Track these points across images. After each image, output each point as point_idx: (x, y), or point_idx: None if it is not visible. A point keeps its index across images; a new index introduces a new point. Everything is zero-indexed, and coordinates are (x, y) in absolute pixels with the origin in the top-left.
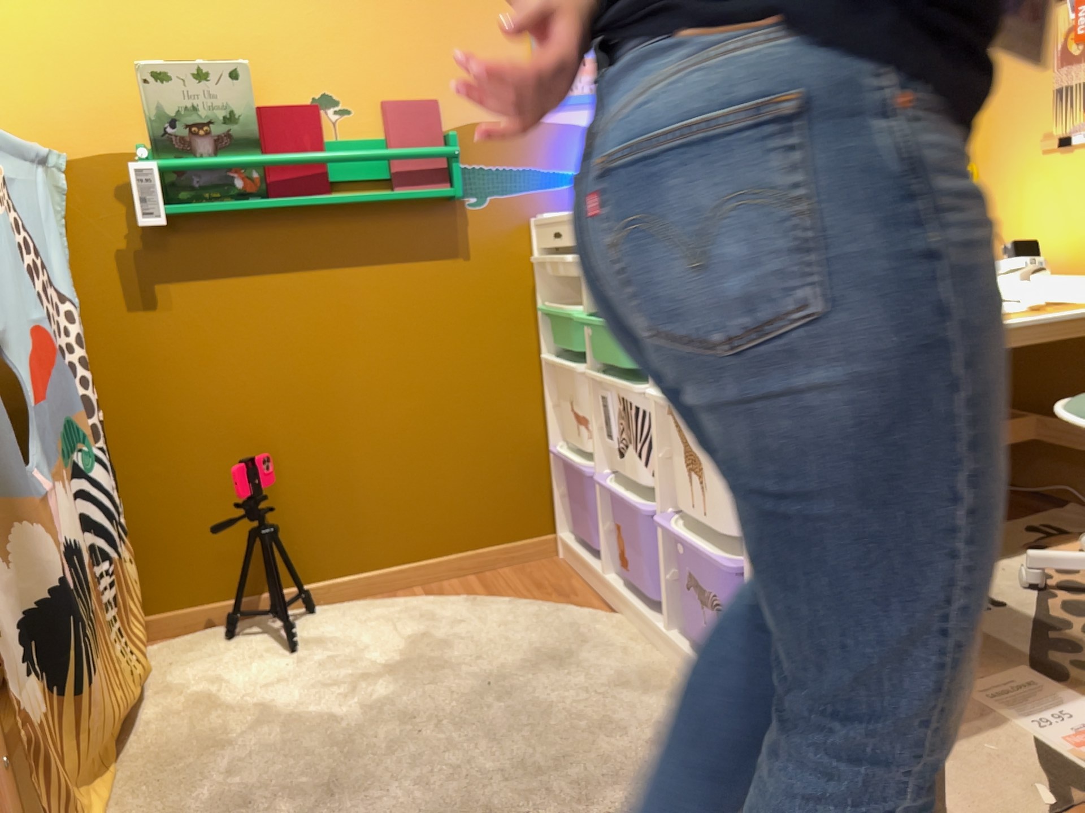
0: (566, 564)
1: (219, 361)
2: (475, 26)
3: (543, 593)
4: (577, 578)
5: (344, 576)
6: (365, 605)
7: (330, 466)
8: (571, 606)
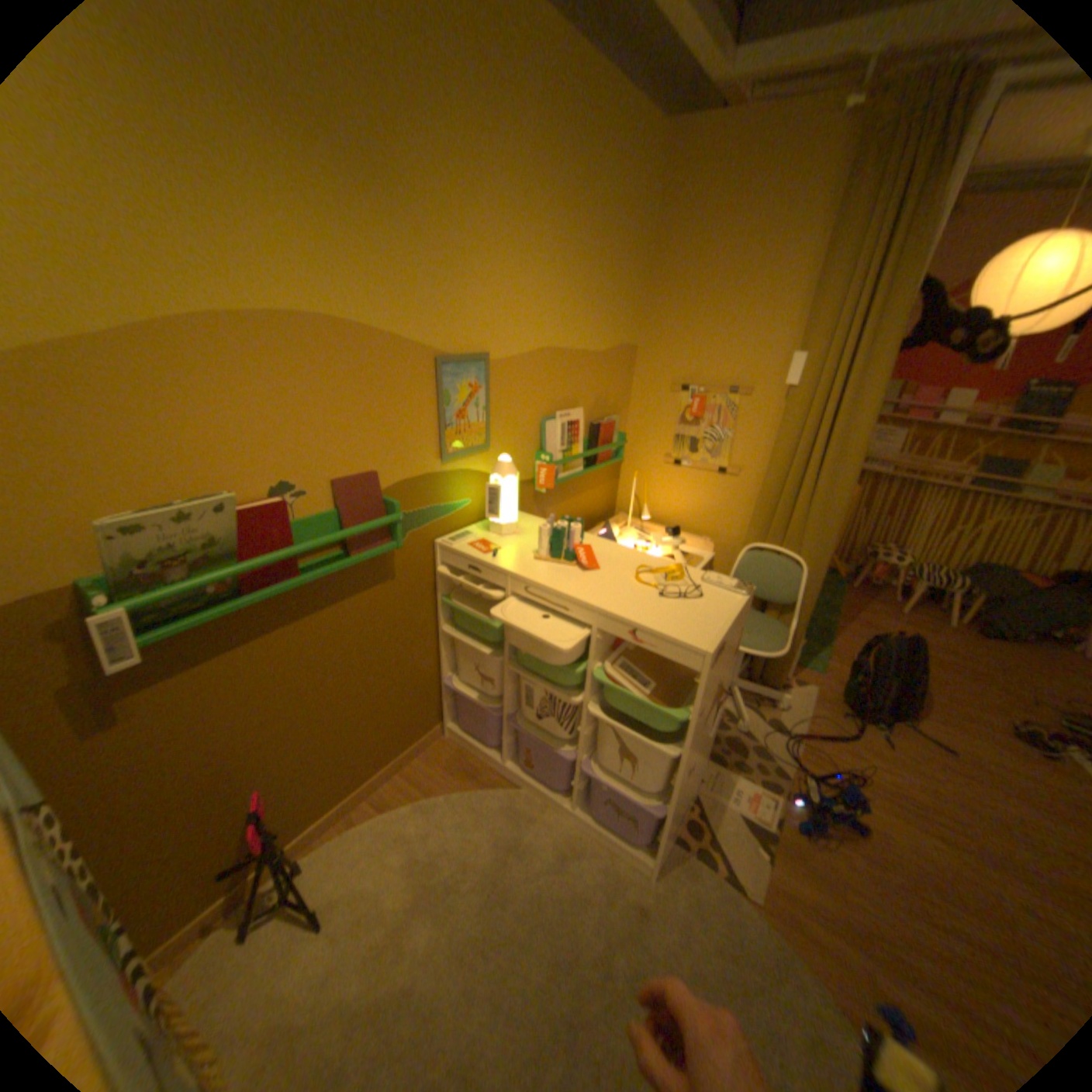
0: (455, 744)
1: (194, 737)
2: (402, 407)
3: (460, 780)
4: (471, 757)
5: (313, 827)
6: (342, 847)
7: (298, 764)
8: (485, 787)
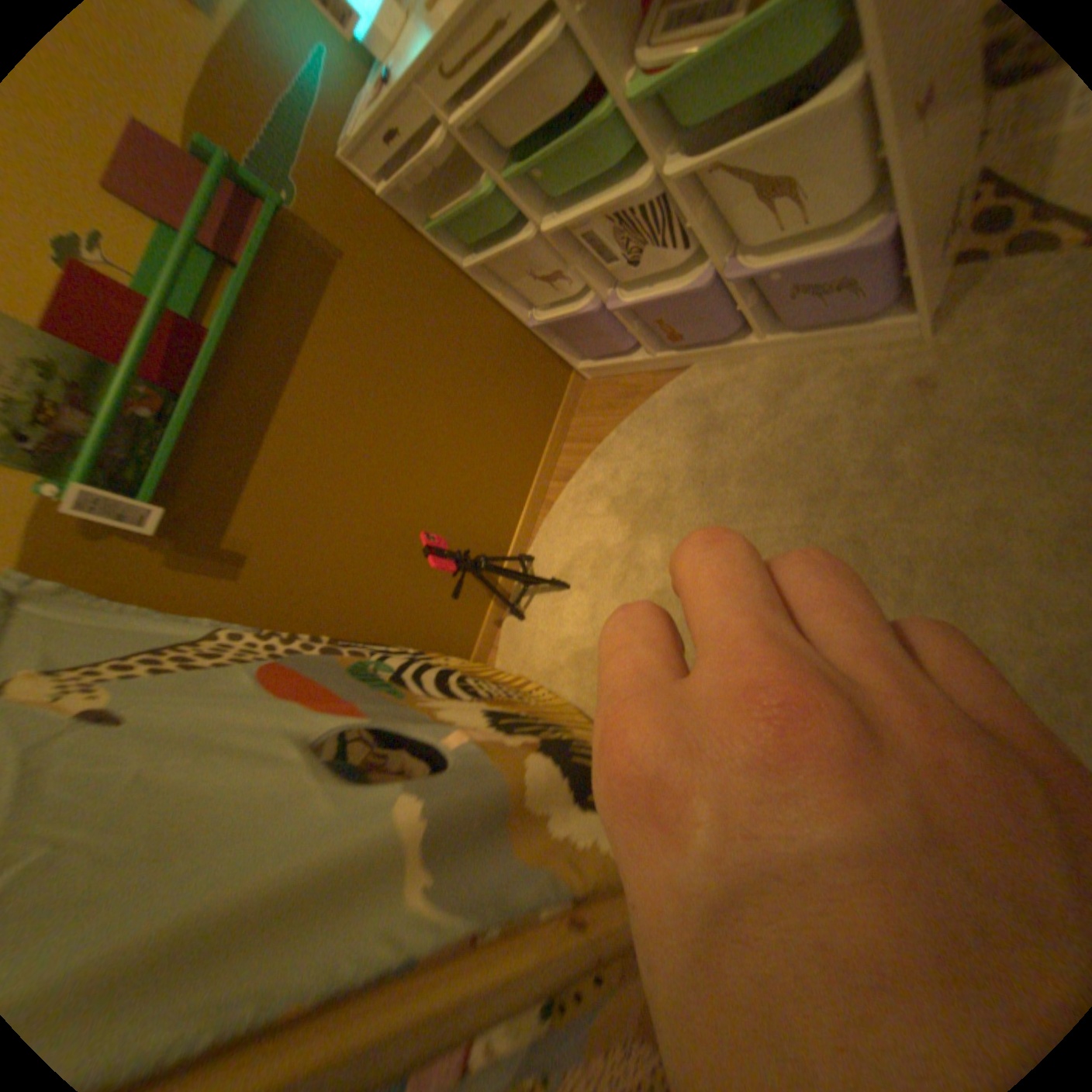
0: (602, 378)
1: (324, 530)
2: None
3: (623, 406)
4: (624, 377)
5: (520, 526)
6: (553, 525)
7: (449, 493)
8: (653, 393)
